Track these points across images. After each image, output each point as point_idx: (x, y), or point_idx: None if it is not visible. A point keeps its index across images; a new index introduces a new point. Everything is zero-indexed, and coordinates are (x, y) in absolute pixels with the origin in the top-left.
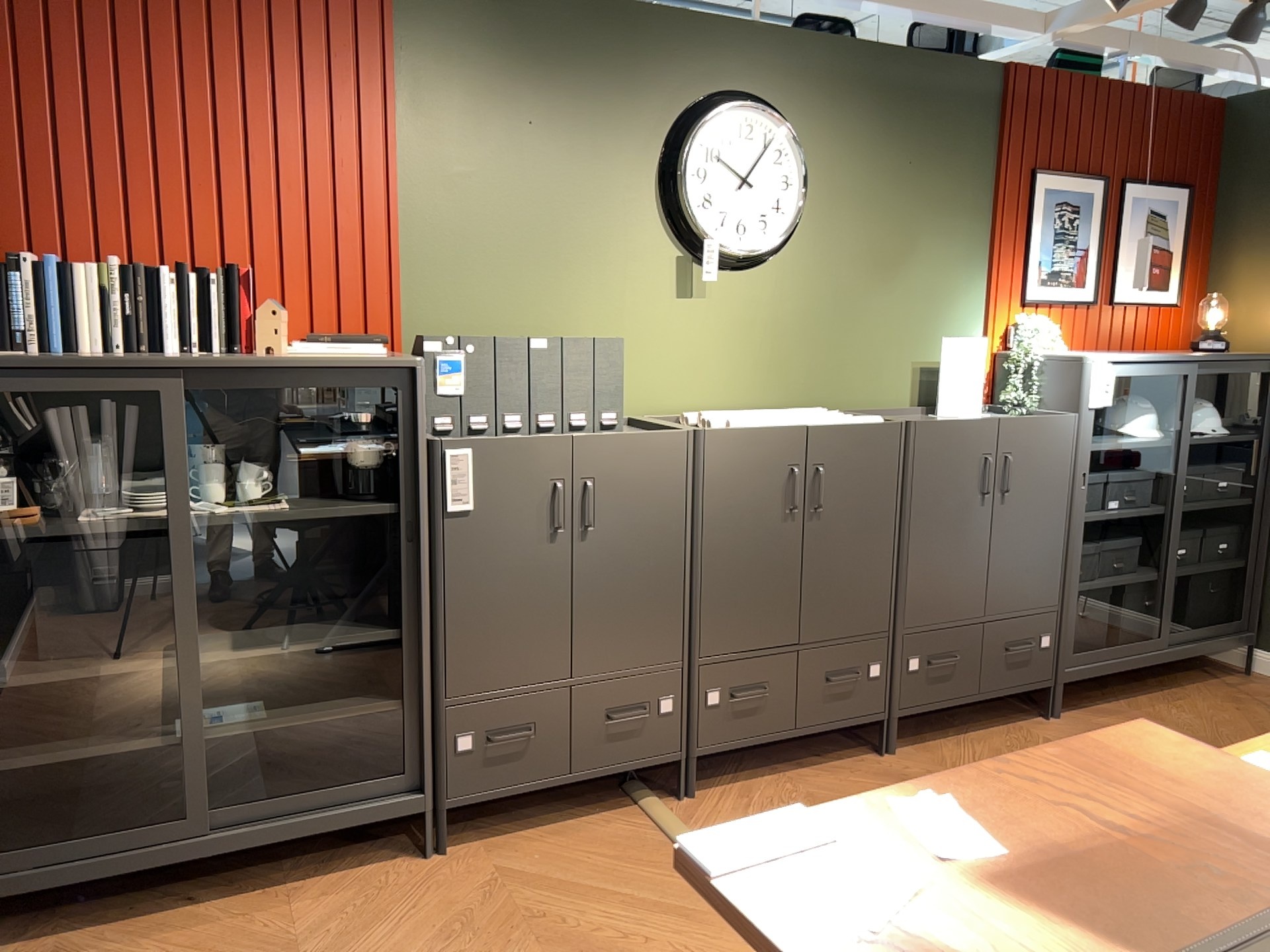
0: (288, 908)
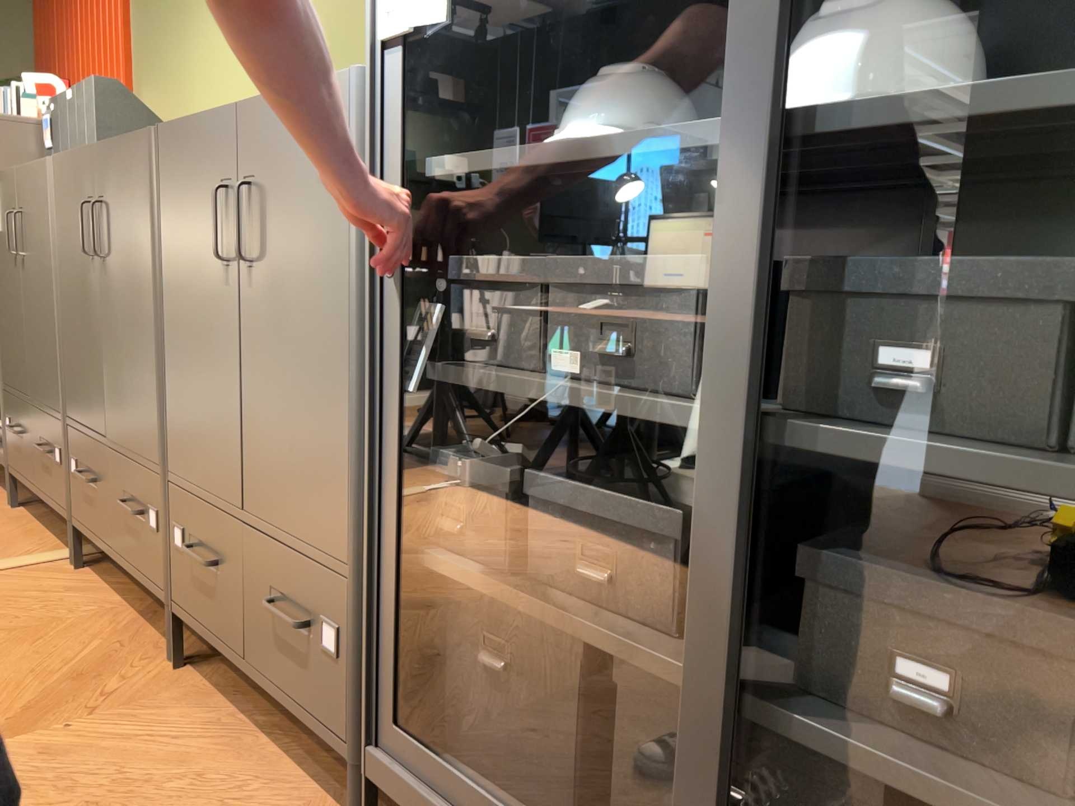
0: None
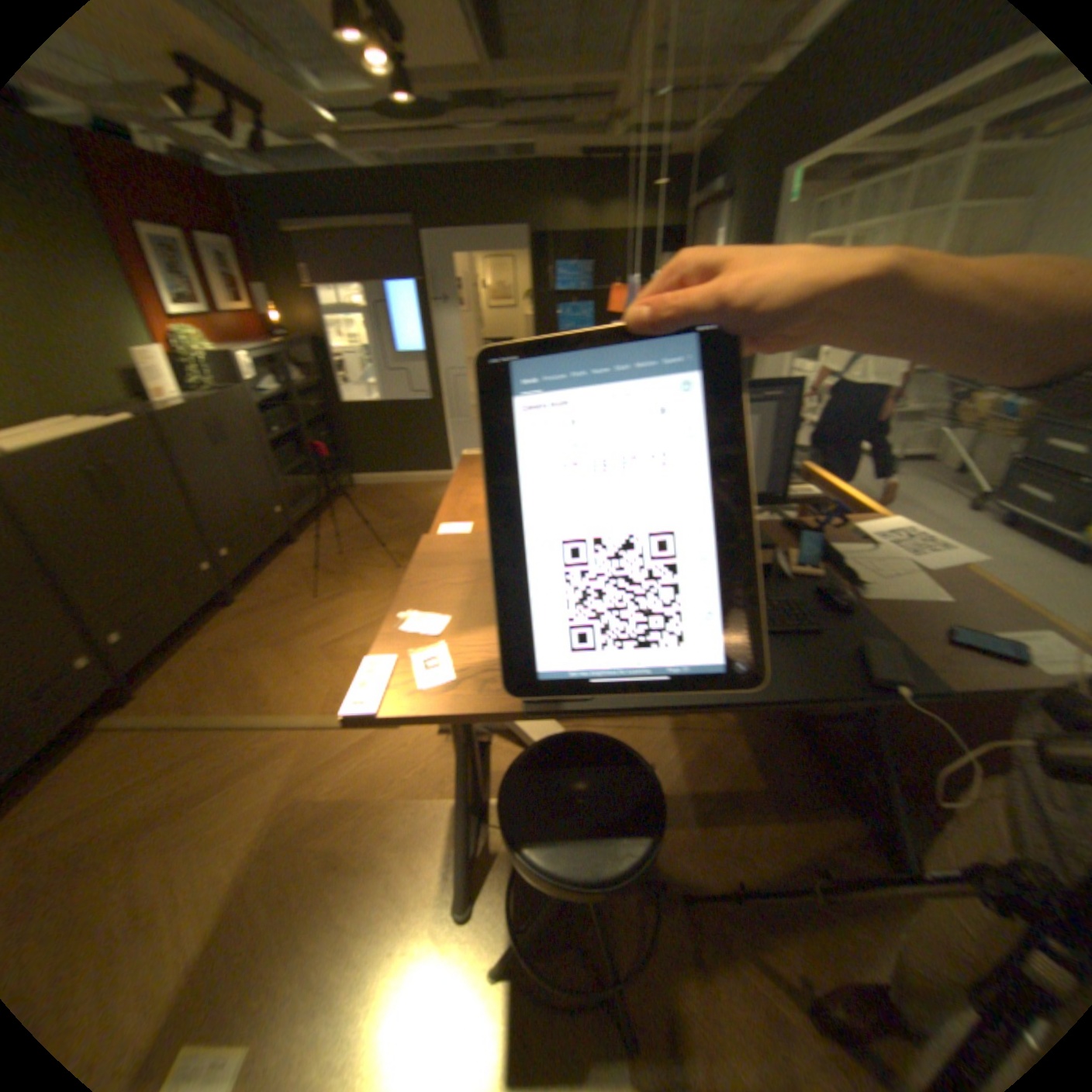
0: None
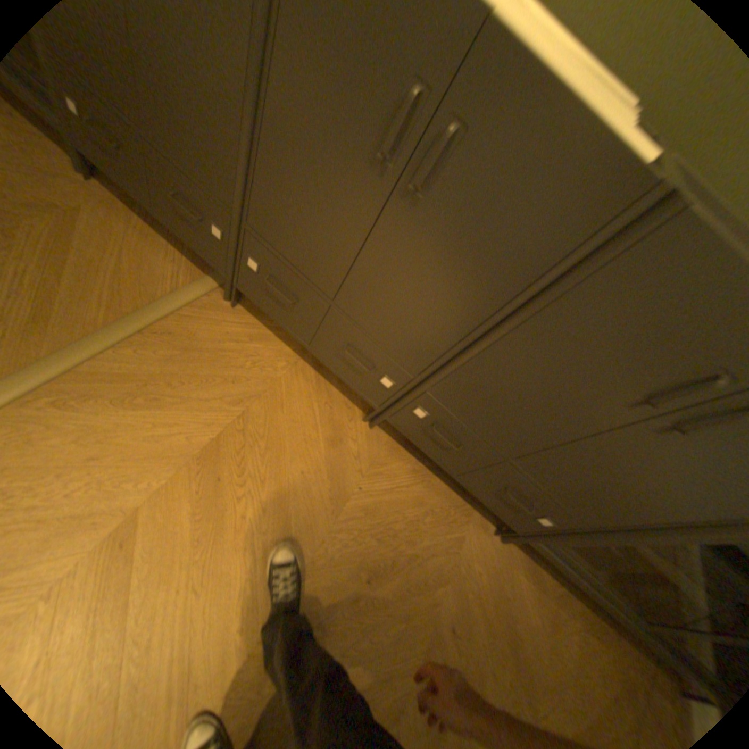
0: None
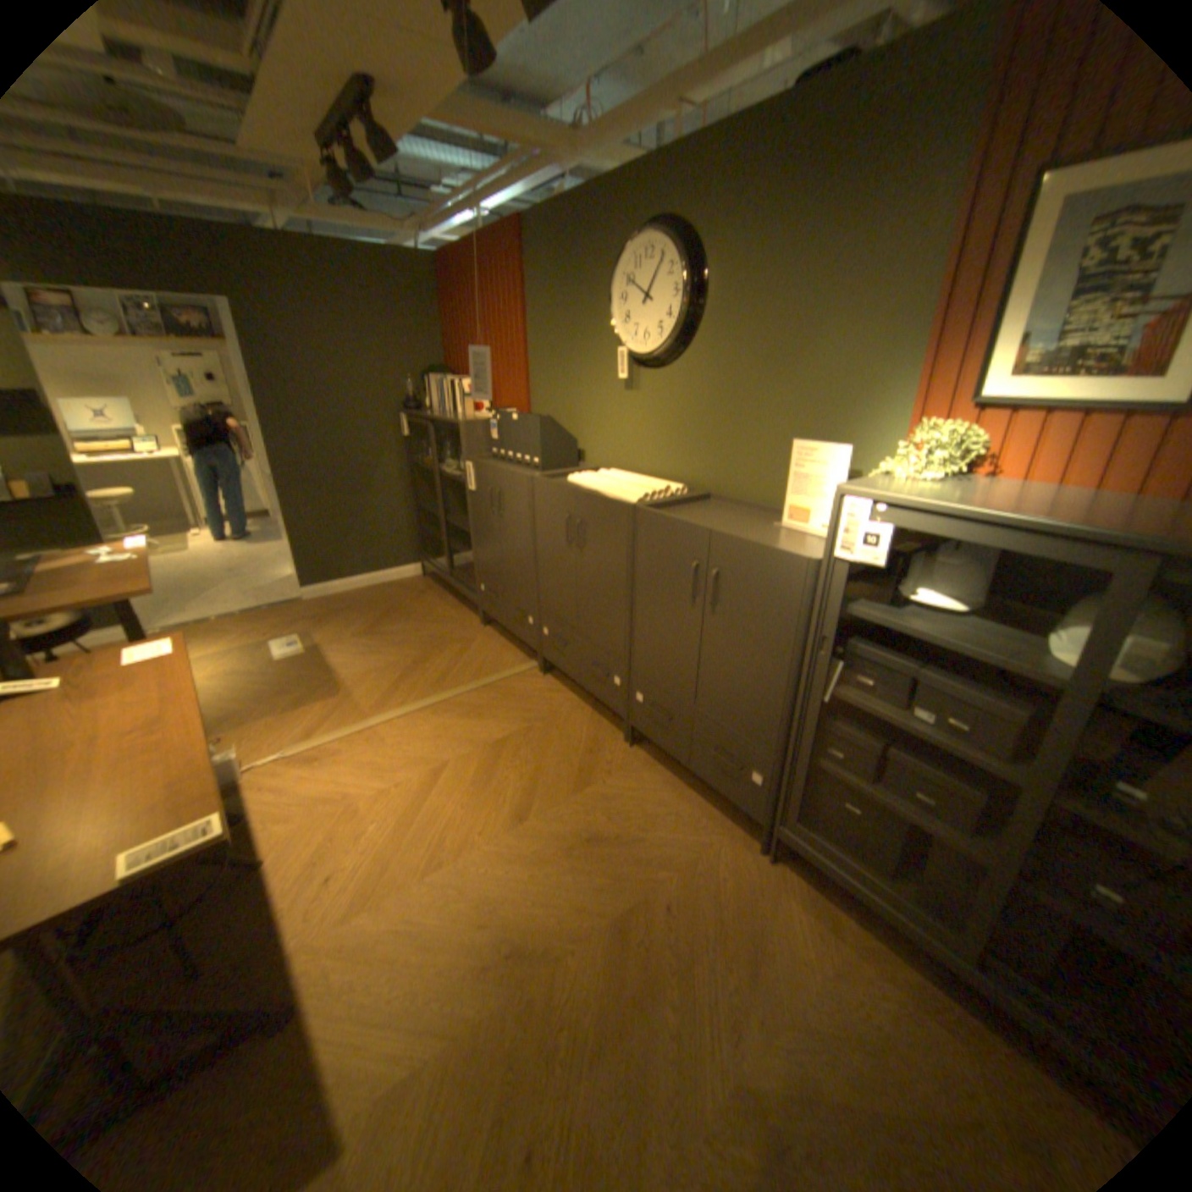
0: (450, 610)
